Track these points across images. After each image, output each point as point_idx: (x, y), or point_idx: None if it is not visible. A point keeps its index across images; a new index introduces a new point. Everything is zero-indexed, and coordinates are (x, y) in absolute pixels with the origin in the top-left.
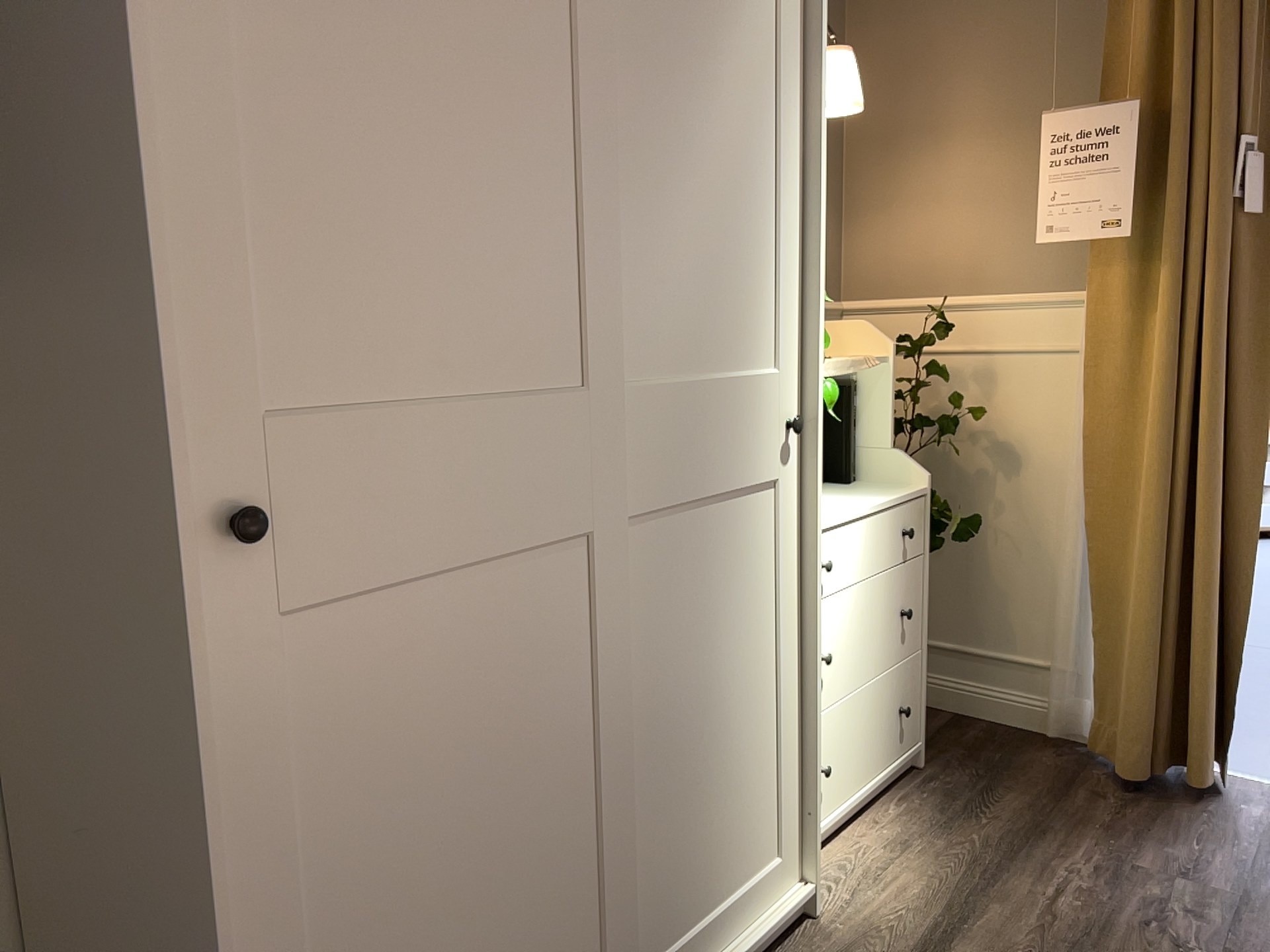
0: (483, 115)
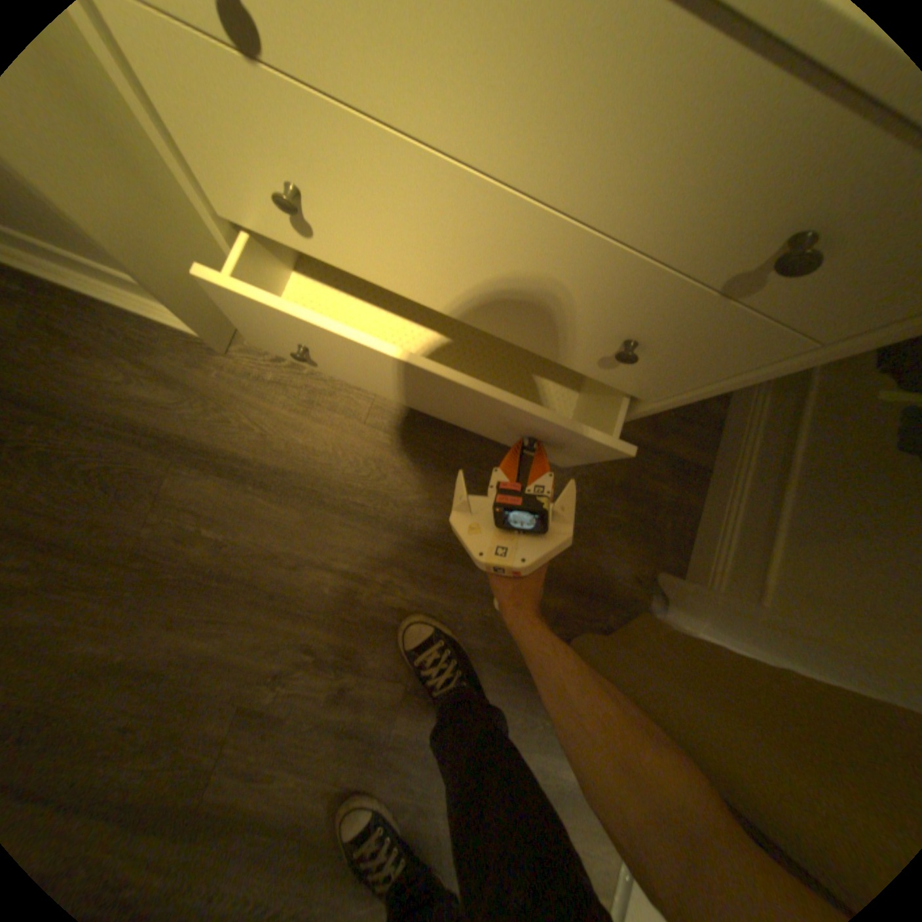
0: None
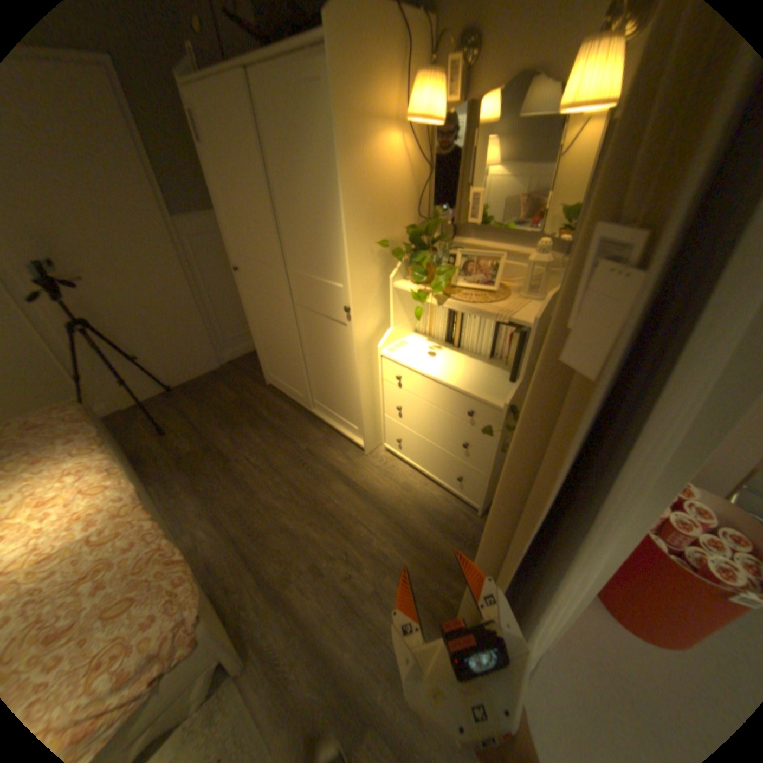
0: (240, 192)
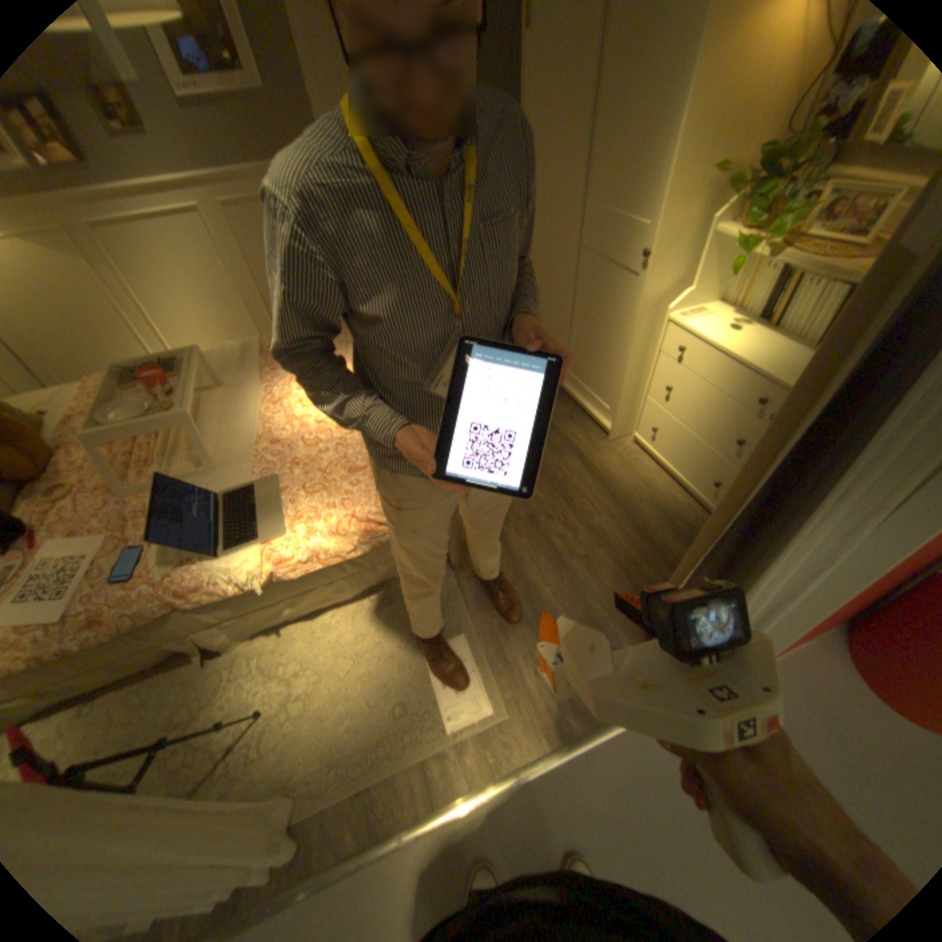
0: (558, 94)
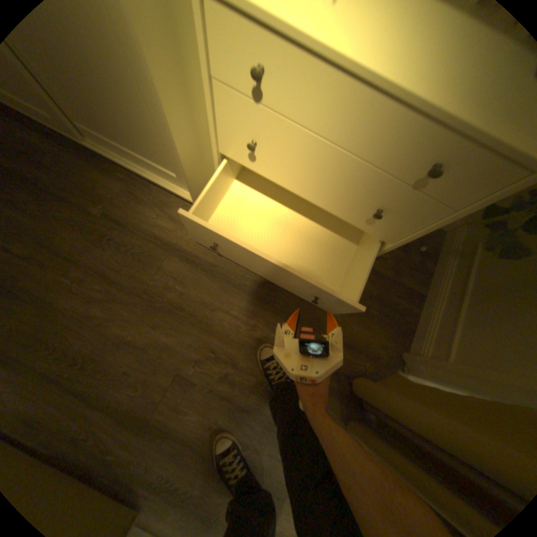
0: None
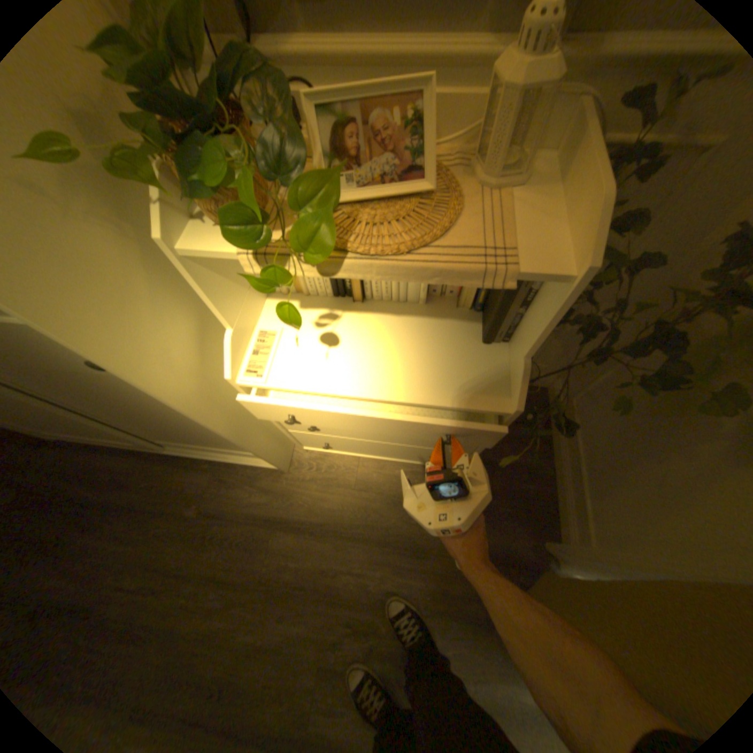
0: None
